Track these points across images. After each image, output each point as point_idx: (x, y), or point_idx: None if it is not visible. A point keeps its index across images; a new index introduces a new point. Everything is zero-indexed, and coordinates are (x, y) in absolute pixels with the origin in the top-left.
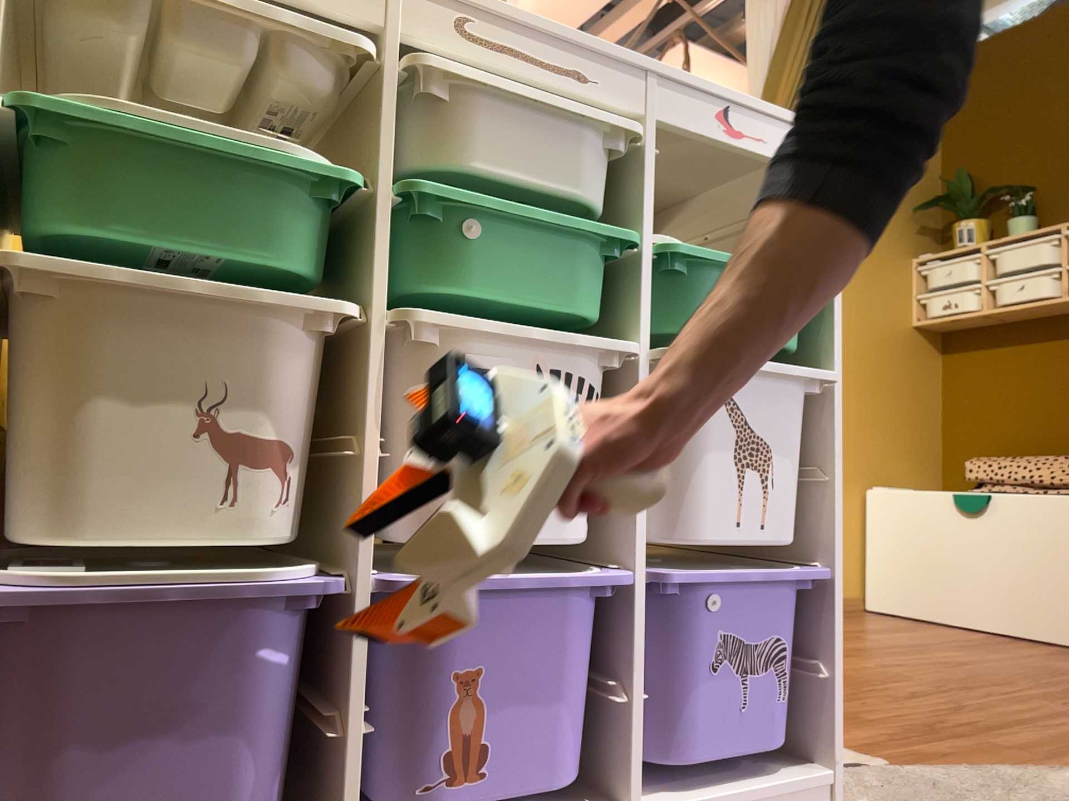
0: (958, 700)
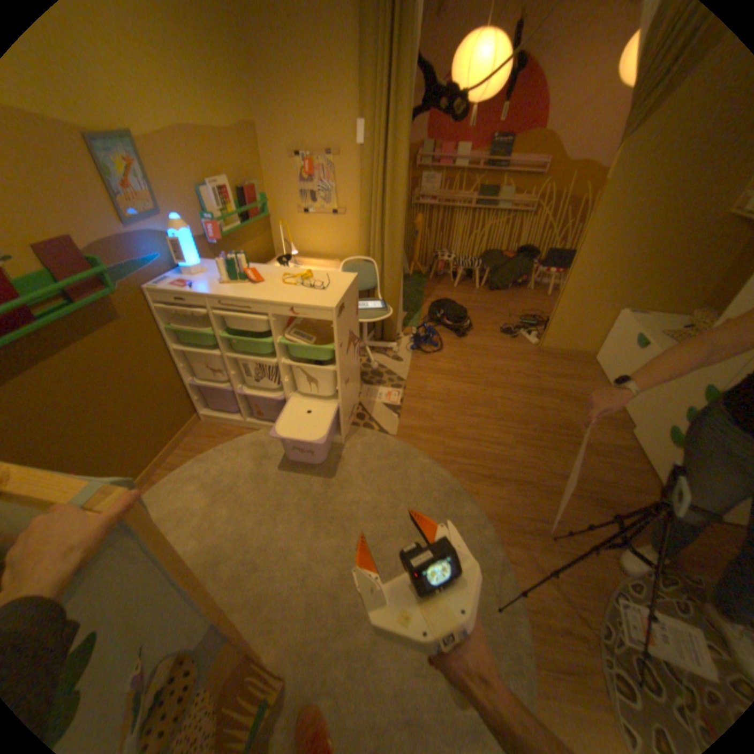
0: (479, 426)
